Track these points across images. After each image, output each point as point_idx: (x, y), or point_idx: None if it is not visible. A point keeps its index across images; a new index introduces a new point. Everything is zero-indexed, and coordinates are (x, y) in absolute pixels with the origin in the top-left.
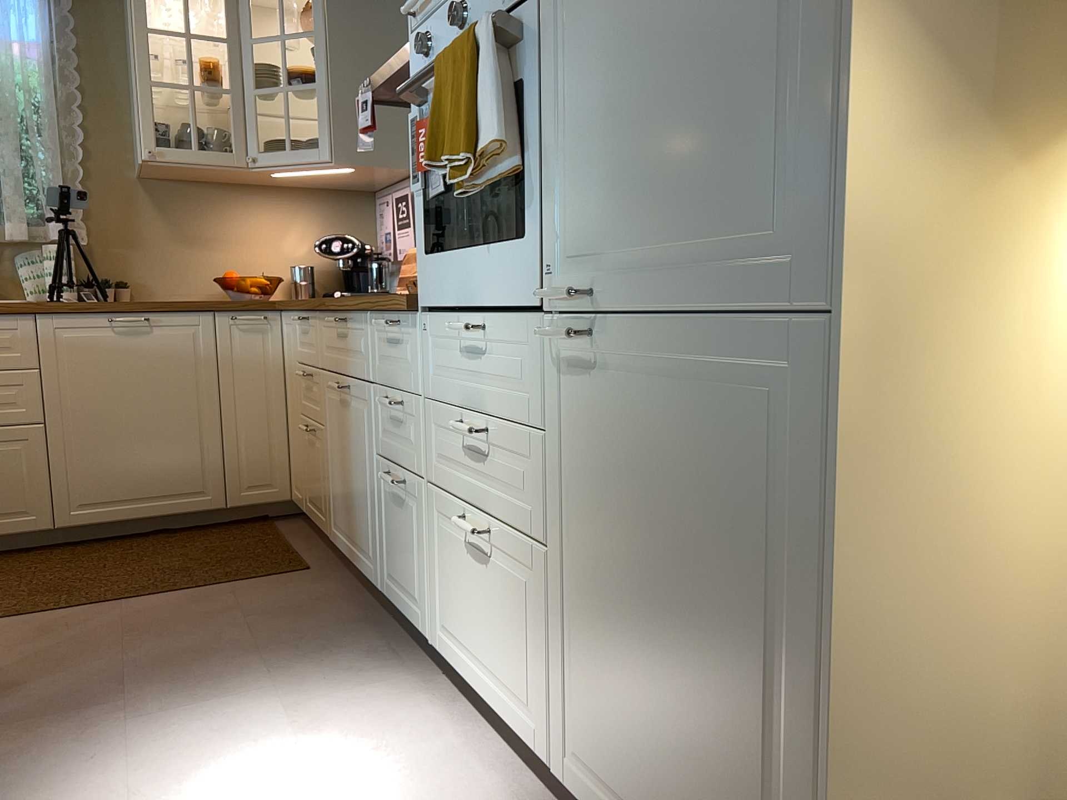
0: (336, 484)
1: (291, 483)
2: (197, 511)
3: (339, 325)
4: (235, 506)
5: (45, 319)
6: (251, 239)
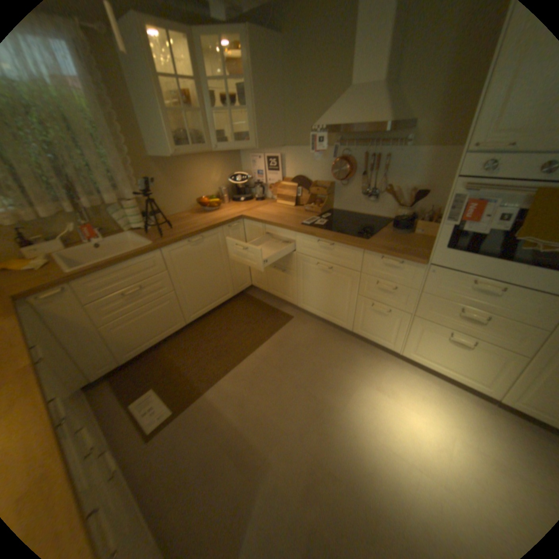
0: (308, 293)
1: (252, 280)
2: (226, 300)
3: (327, 245)
4: (237, 294)
5: (164, 250)
6: (198, 179)
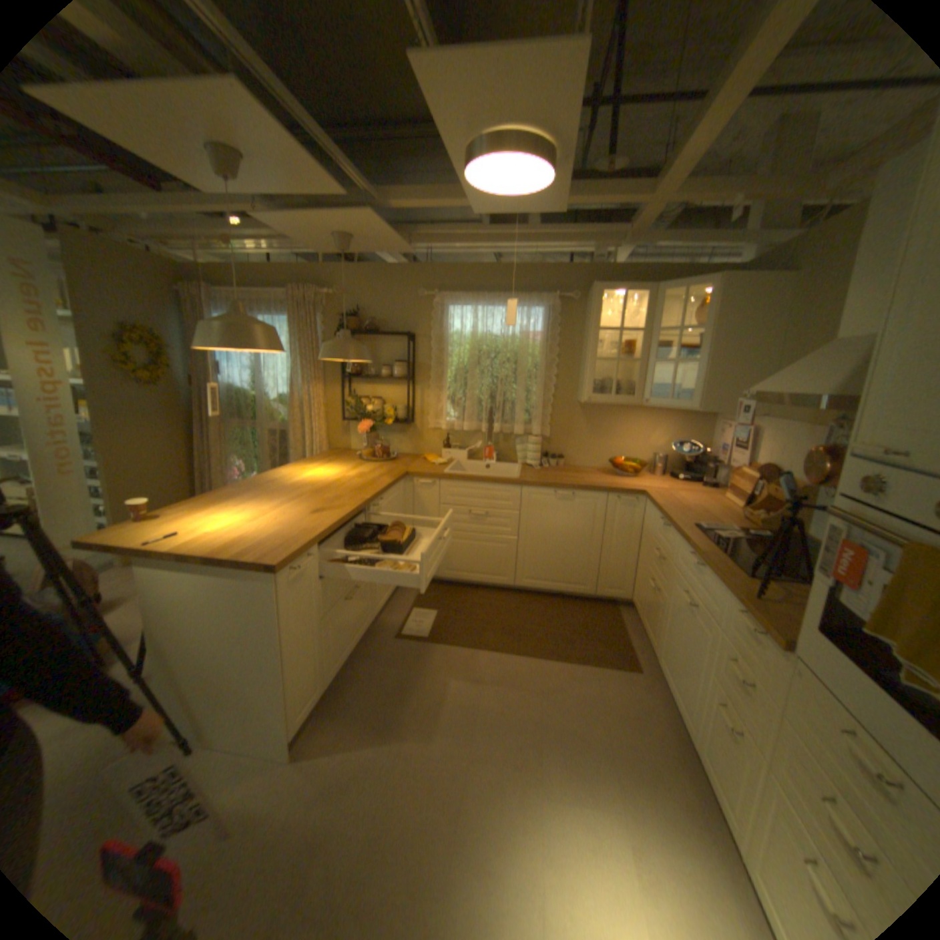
0: (671, 642)
1: (634, 593)
2: (580, 594)
3: (698, 565)
4: (600, 596)
5: (525, 488)
6: (632, 435)
